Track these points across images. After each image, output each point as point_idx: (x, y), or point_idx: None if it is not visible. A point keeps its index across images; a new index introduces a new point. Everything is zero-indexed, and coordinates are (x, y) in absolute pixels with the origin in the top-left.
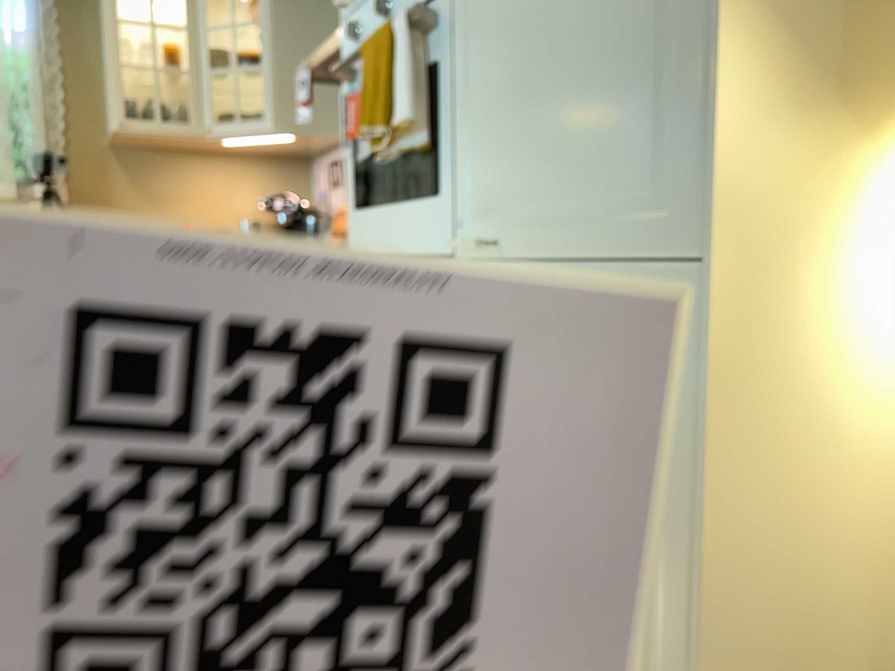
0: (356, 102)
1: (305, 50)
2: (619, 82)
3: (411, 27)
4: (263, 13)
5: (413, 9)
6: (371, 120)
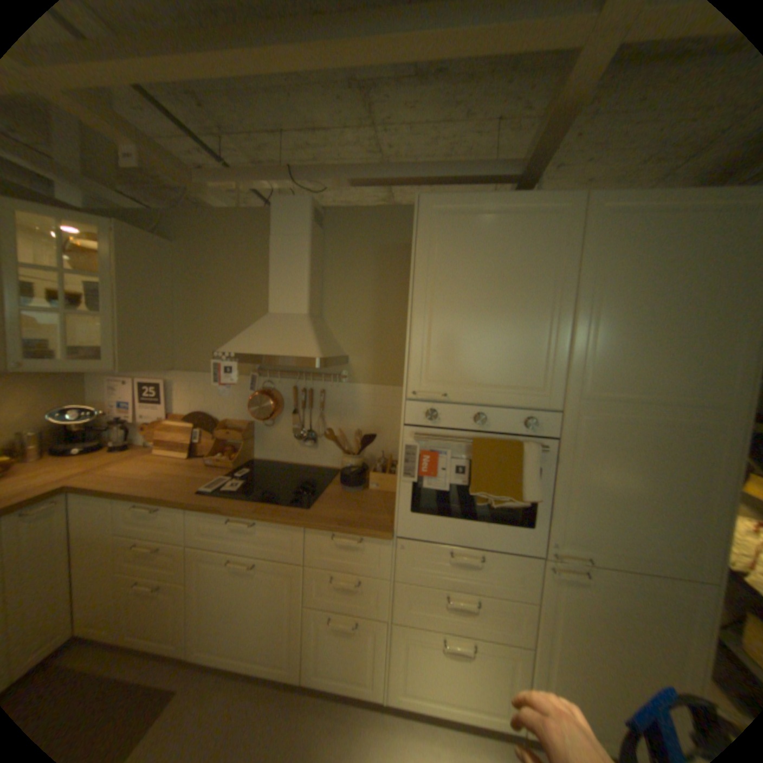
0: (427, 455)
1: (142, 304)
2: (677, 520)
3: (540, 457)
4: (106, 270)
5: (542, 449)
6: (490, 489)
